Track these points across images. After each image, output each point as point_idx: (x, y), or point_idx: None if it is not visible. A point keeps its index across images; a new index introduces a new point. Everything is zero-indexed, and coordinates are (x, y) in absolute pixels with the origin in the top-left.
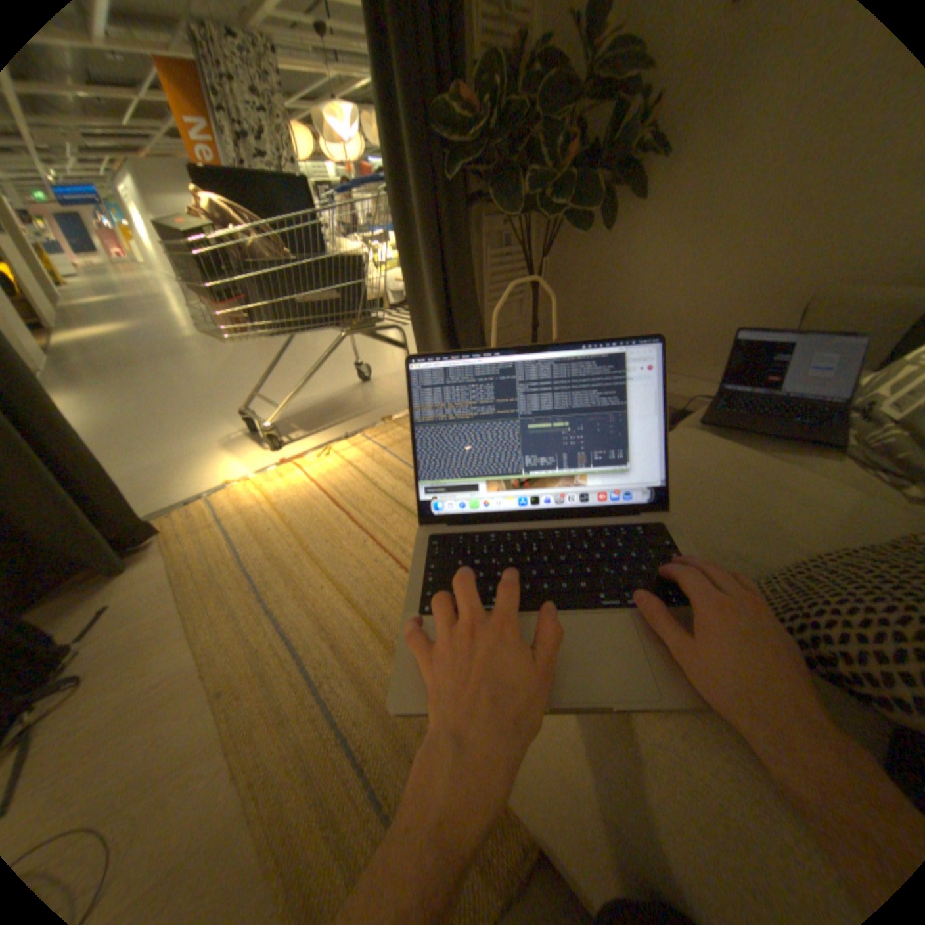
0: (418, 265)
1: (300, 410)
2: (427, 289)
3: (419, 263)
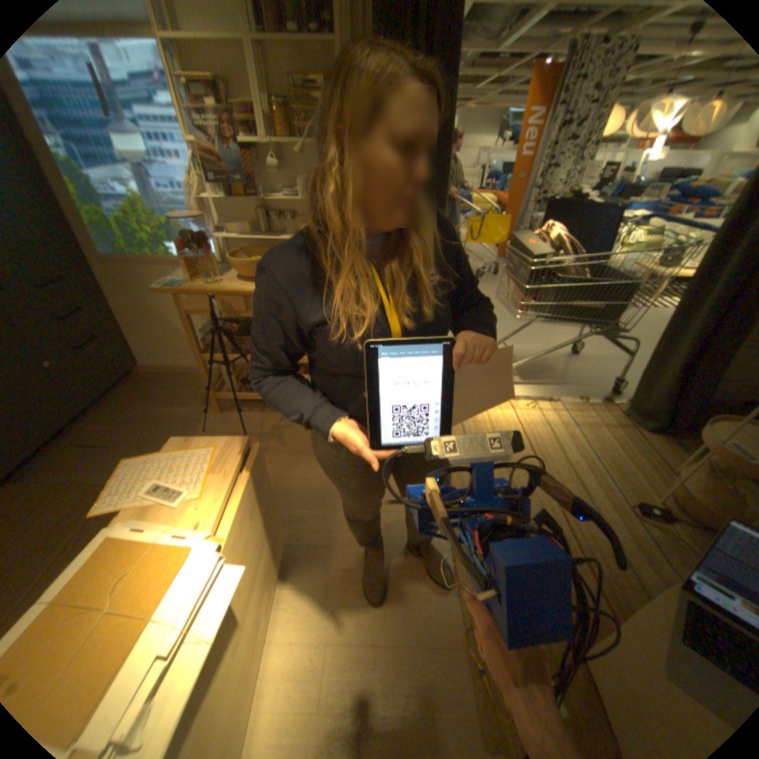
0: (697, 312)
1: (521, 358)
2: (693, 332)
3: (699, 312)
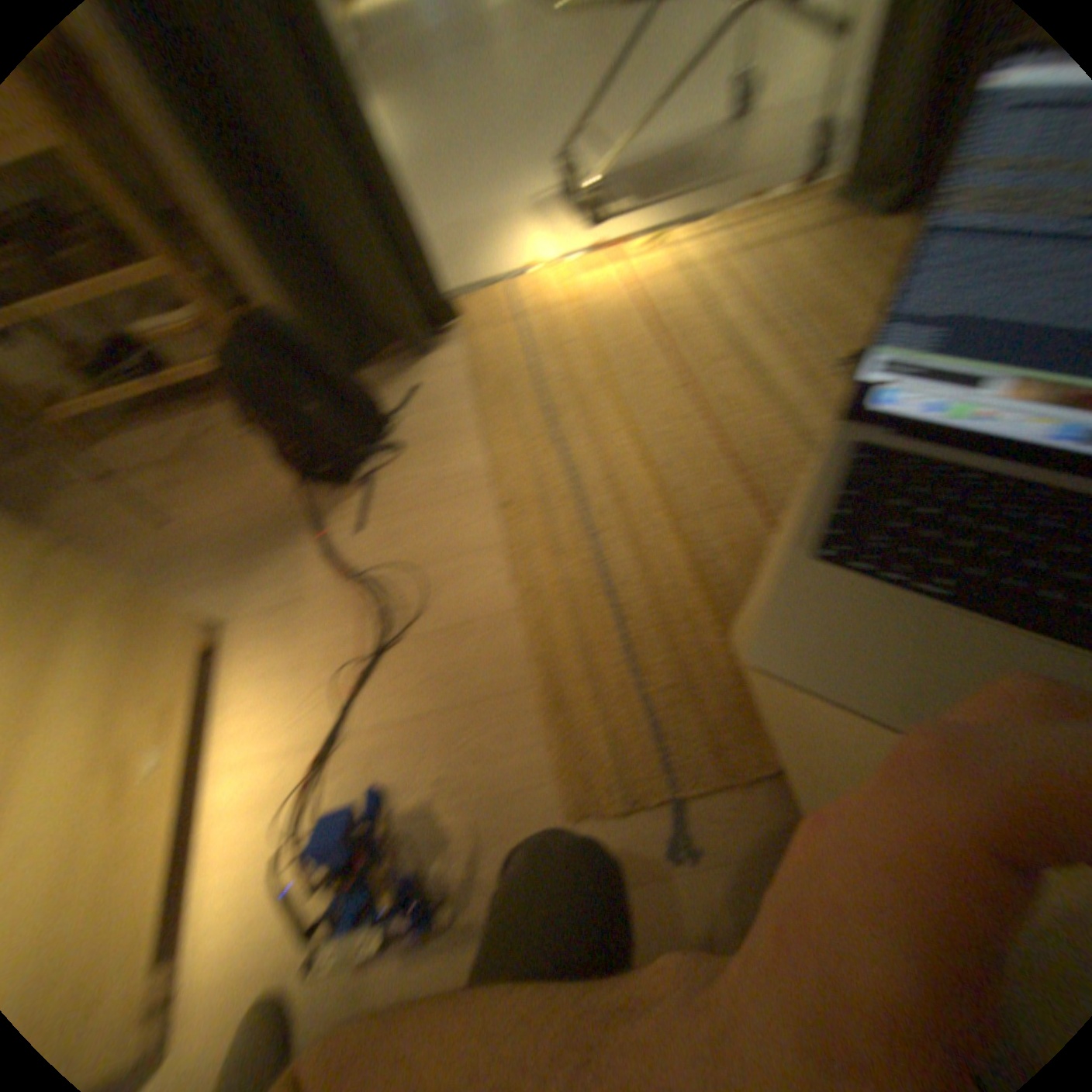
0: None
1: (630, 163)
2: None
3: None
